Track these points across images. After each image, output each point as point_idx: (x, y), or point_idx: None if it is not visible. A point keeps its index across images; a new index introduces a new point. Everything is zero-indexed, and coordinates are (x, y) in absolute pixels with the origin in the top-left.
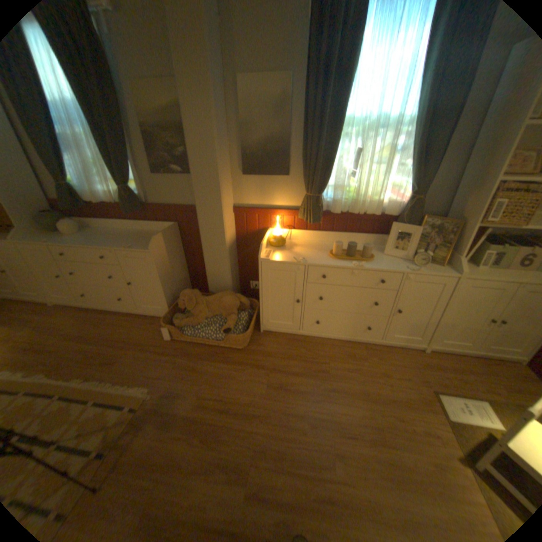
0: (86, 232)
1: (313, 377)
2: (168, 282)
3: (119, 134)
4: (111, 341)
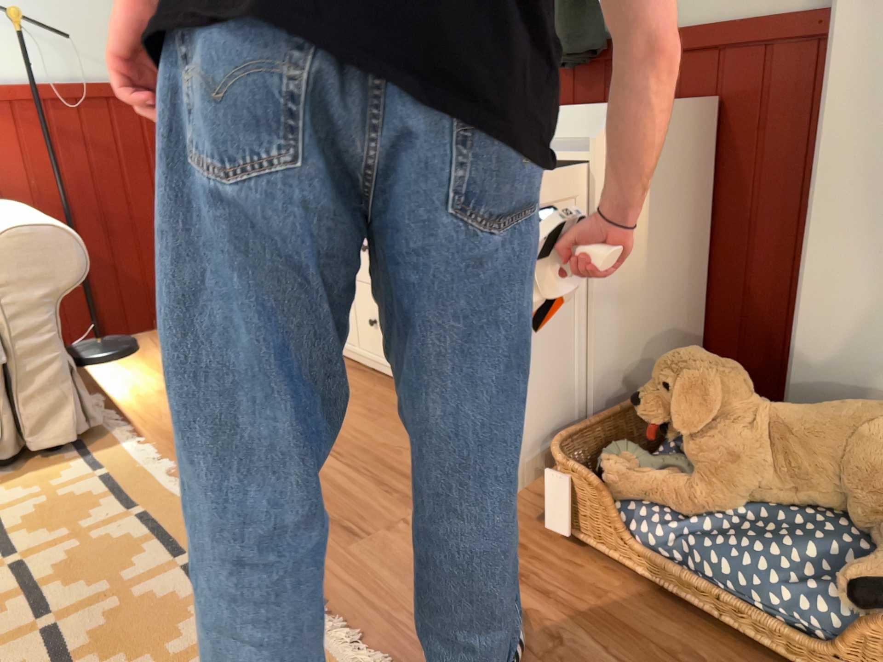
0: None
1: None
2: (621, 314)
3: None
4: (388, 466)
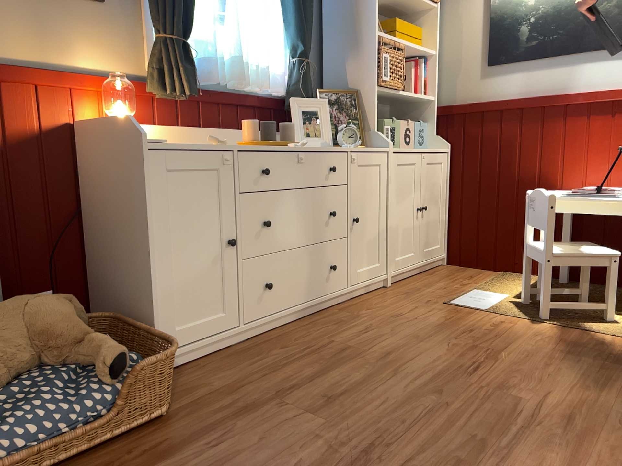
0: None
1: (343, 362)
2: None
3: None
4: None
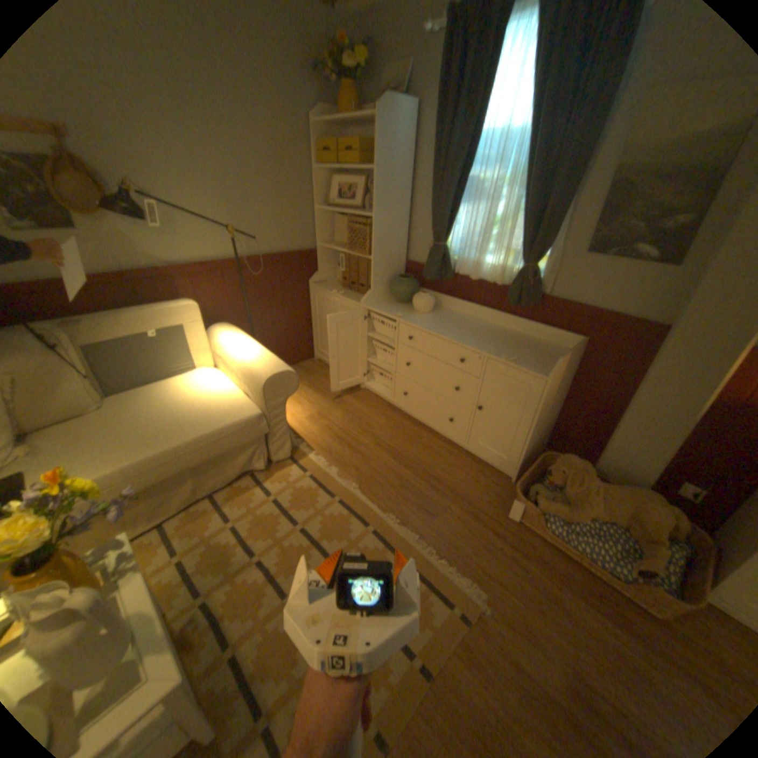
0: (440, 313)
1: None
2: (539, 428)
3: (577, 181)
4: (430, 474)
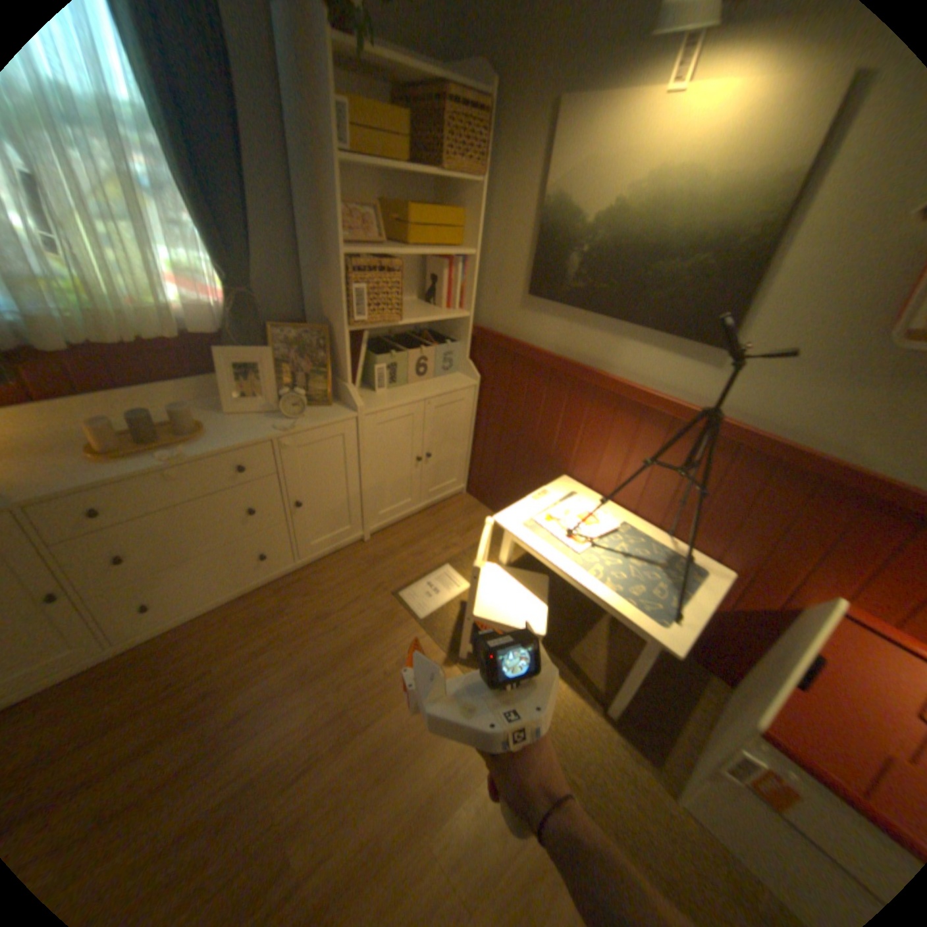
0: None
1: (180, 727)
2: None
3: None
4: None
